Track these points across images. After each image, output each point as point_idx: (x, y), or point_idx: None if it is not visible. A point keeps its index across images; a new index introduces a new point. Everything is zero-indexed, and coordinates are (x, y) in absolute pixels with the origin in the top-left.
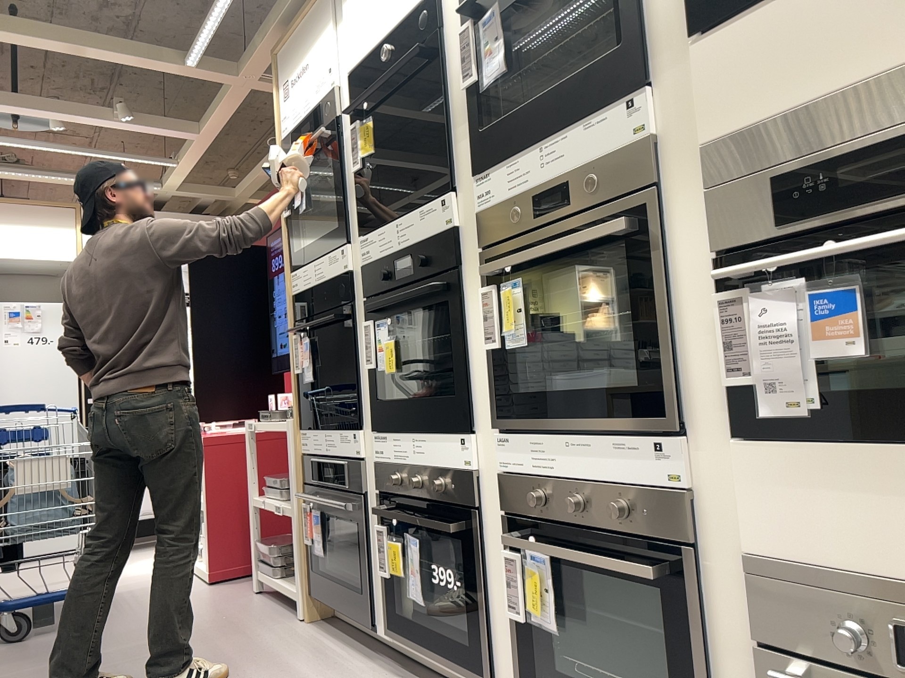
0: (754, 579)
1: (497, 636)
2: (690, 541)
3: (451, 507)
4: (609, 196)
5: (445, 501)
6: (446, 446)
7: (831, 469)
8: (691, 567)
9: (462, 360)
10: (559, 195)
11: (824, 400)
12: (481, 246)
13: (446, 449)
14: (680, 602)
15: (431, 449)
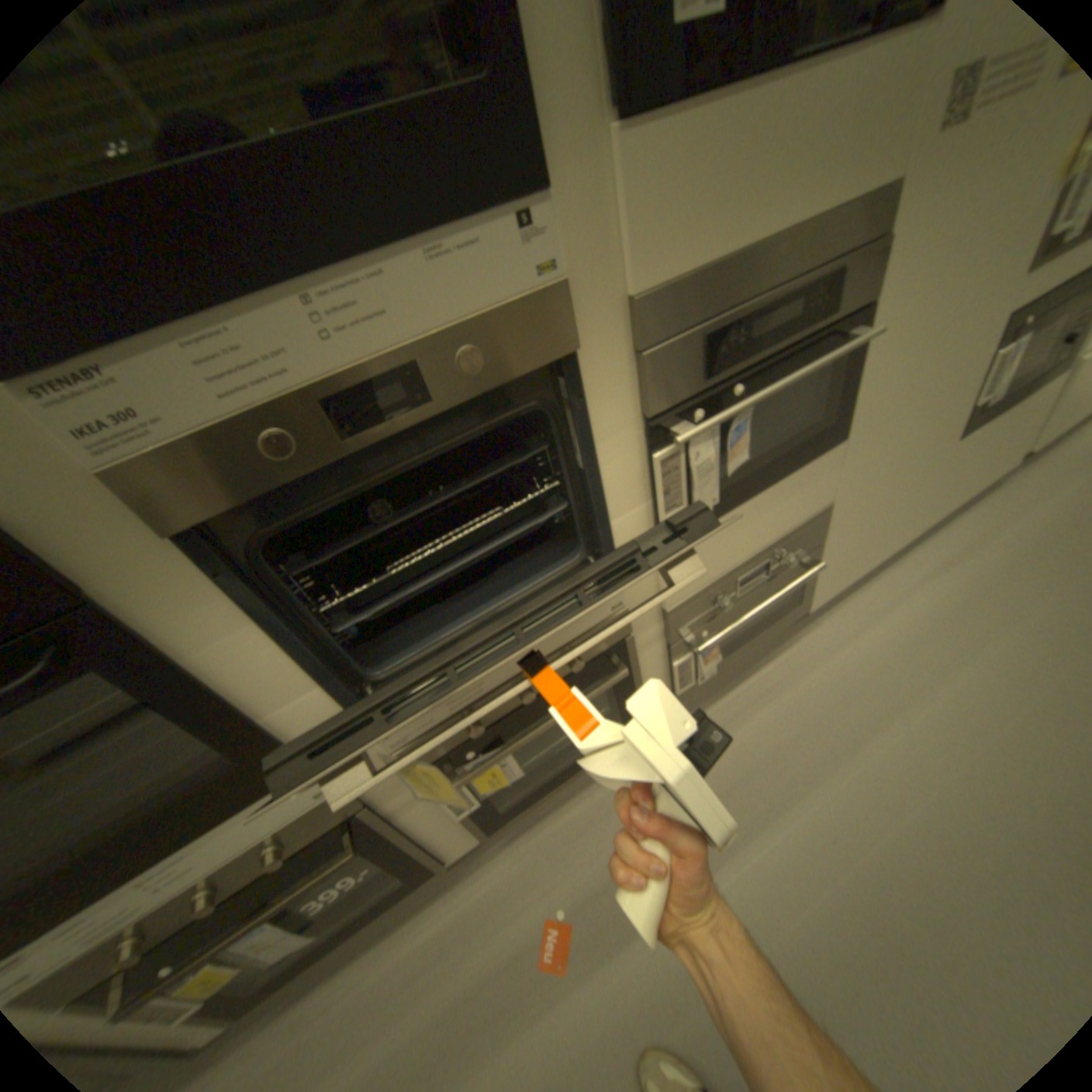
0: (669, 620)
1: (426, 846)
2: (623, 634)
3: (298, 849)
4: (506, 377)
5: (285, 856)
6: (248, 820)
7: (715, 534)
8: (625, 646)
9: (223, 719)
10: (386, 386)
11: (717, 498)
12: (158, 531)
13: (252, 822)
14: (618, 669)
15: (206, 850)
